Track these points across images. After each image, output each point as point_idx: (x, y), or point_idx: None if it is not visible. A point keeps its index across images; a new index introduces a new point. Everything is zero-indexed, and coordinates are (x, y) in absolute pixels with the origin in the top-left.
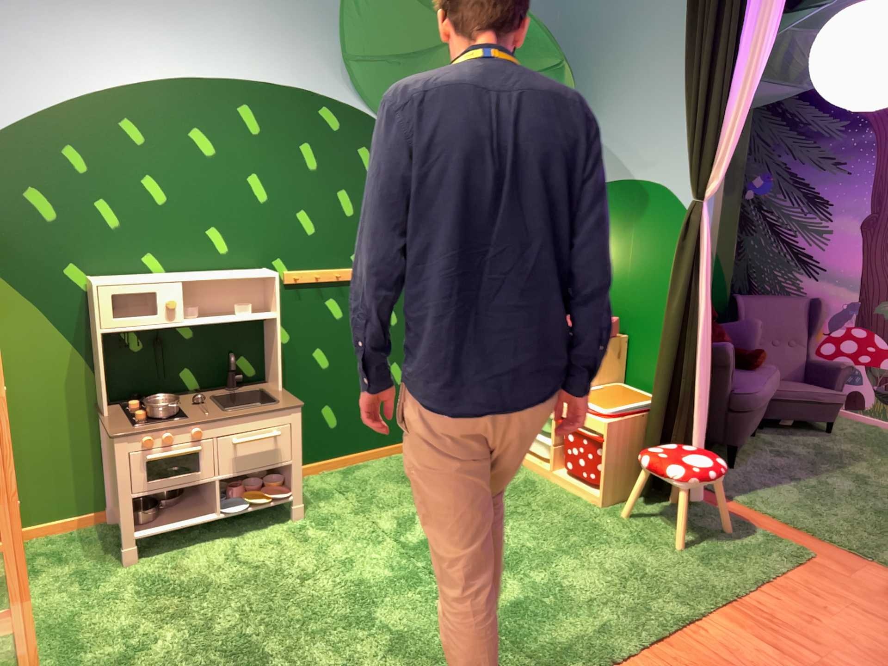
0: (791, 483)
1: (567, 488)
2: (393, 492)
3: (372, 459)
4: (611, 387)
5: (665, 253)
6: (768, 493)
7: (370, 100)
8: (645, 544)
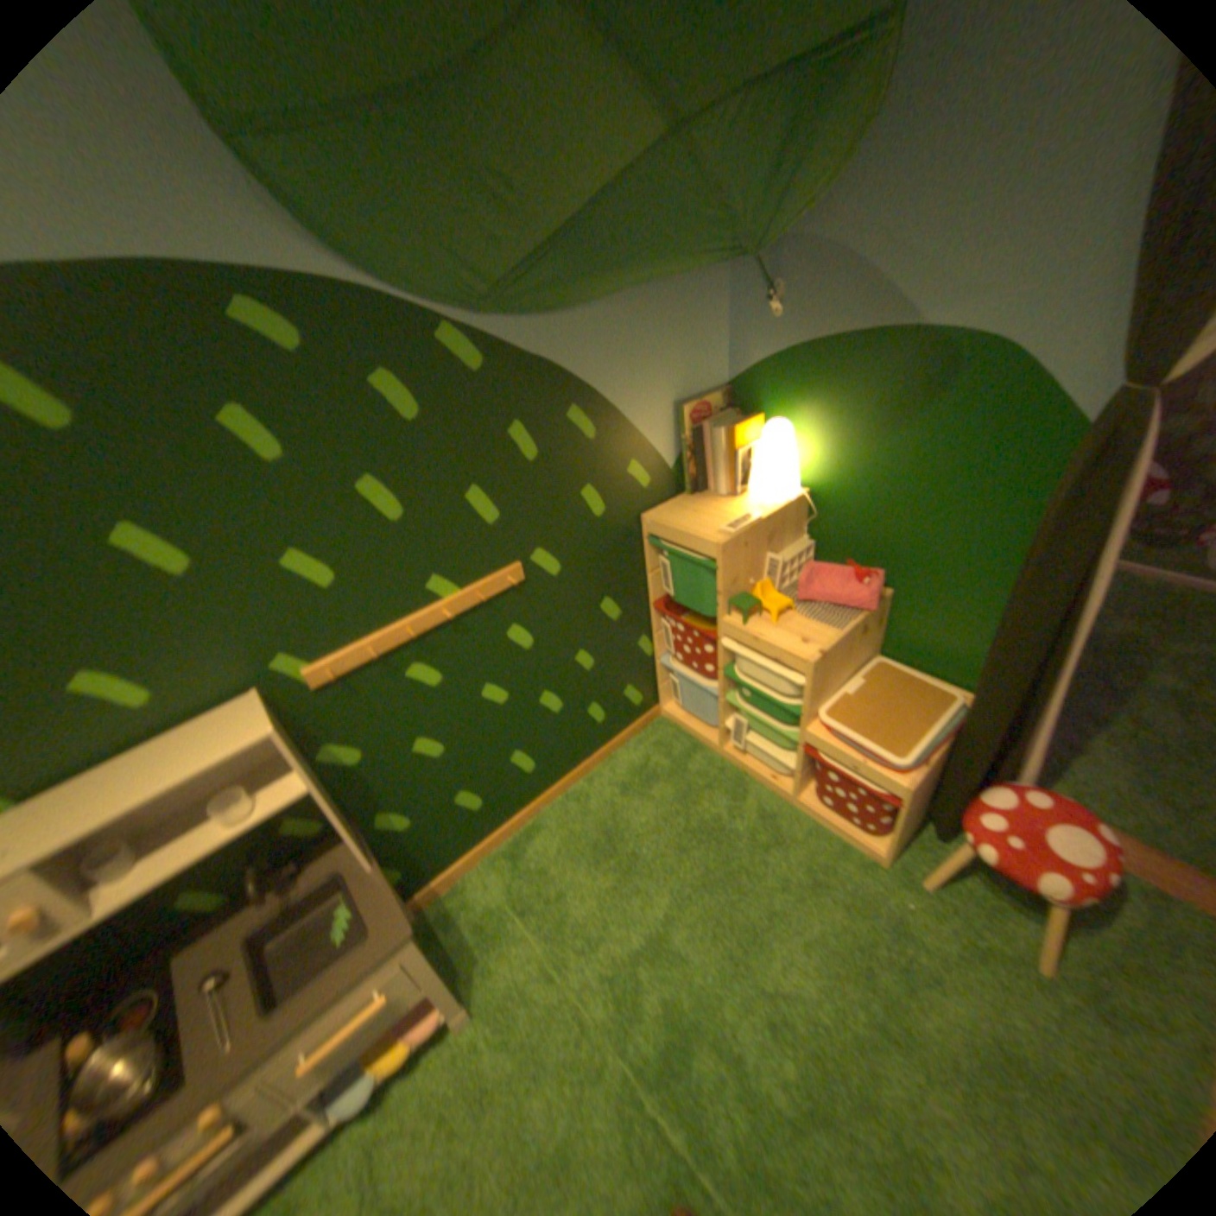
0: (1102, 736)
1: (823, 826)
2: (587, 896)
3: (543, 807)
4: (872, 673)
5: (988, 471)
6: (1087, 771)
7: (352, 248)
8: (988, 970)
